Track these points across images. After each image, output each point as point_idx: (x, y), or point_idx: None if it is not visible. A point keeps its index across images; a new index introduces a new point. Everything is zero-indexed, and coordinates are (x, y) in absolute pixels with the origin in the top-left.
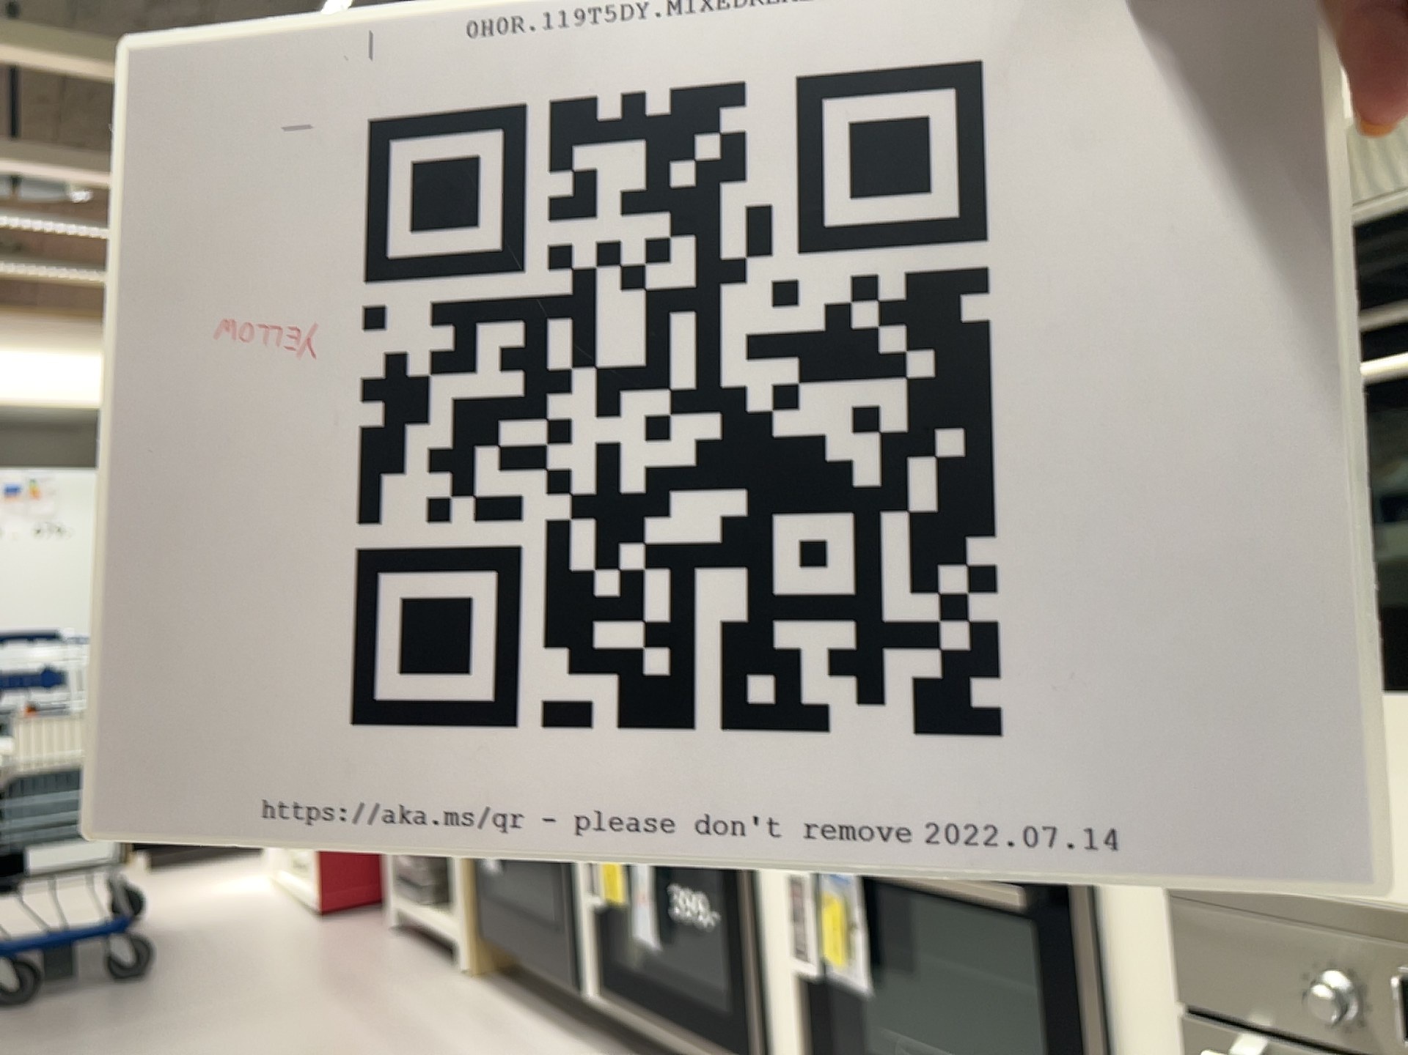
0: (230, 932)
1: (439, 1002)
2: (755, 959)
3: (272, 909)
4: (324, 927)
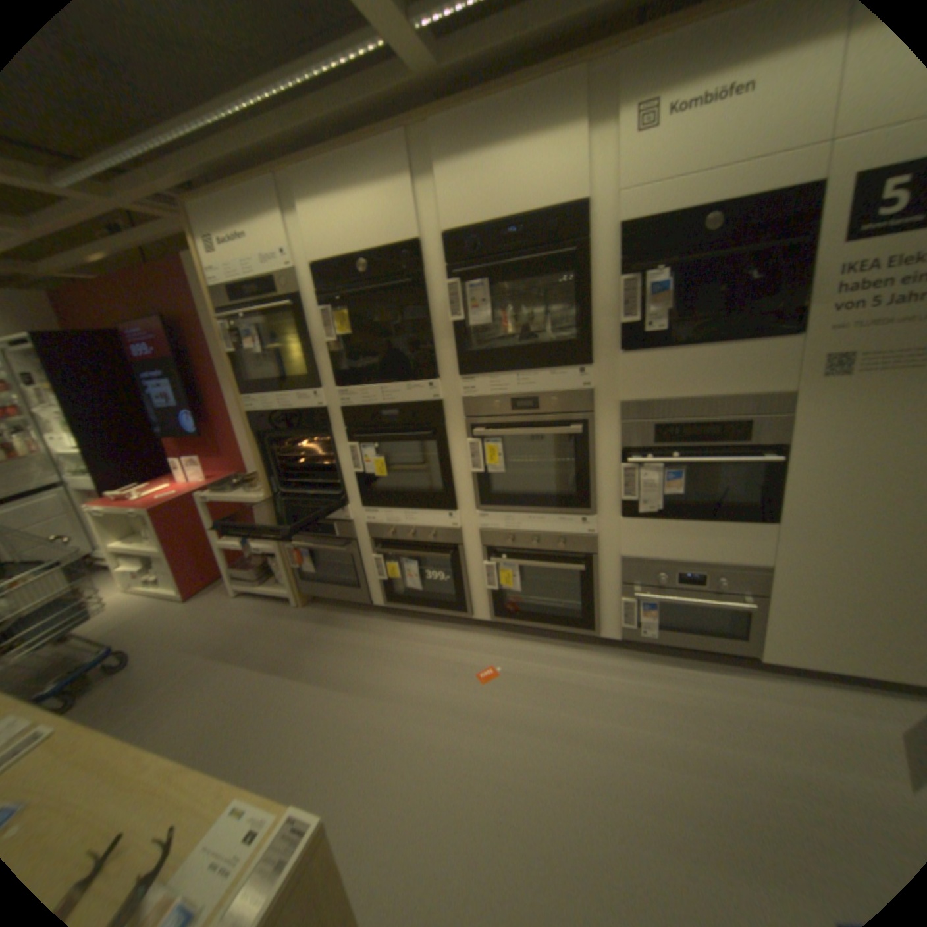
0: (138, 629)
1: (298, 624)
2: (465, 587)
3: (145, 609)
4: (190, 609)
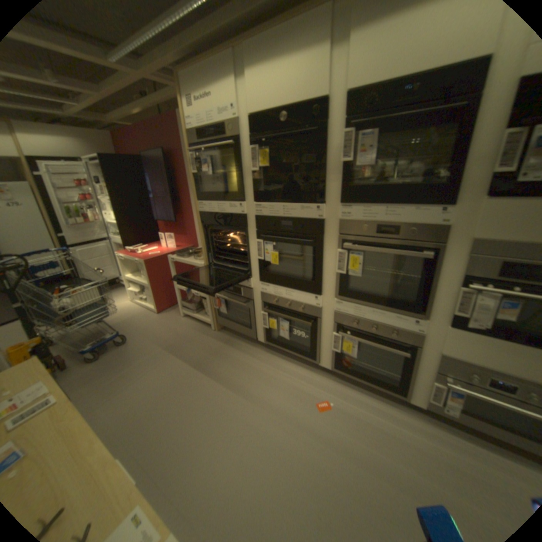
0: (135, 323)
1: (214, 341)
2: (318, 345)
3: (140, 313)
4: (160, 318)
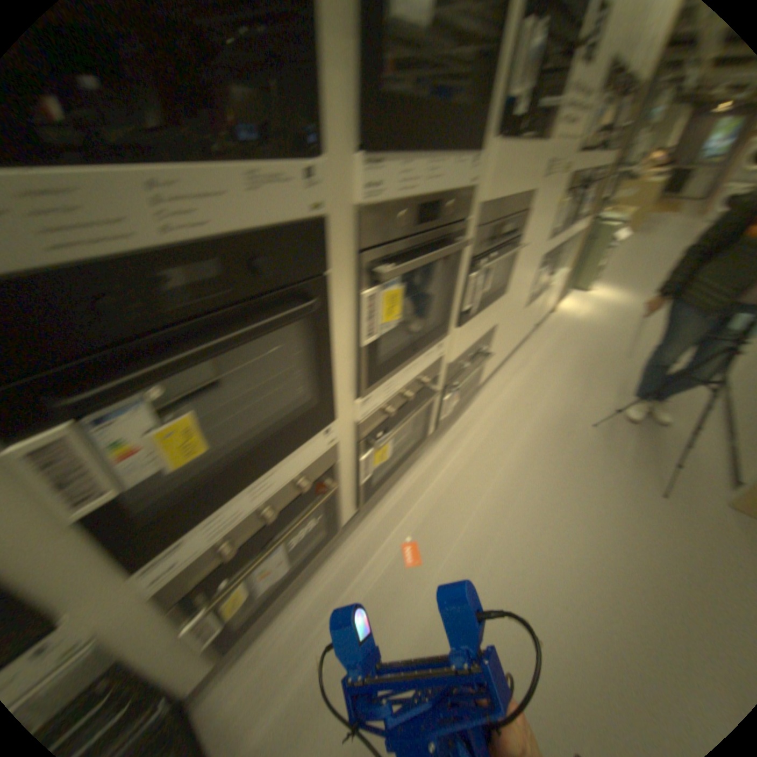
0: None
1: None
2: (337, 503)
3: None
4: None
